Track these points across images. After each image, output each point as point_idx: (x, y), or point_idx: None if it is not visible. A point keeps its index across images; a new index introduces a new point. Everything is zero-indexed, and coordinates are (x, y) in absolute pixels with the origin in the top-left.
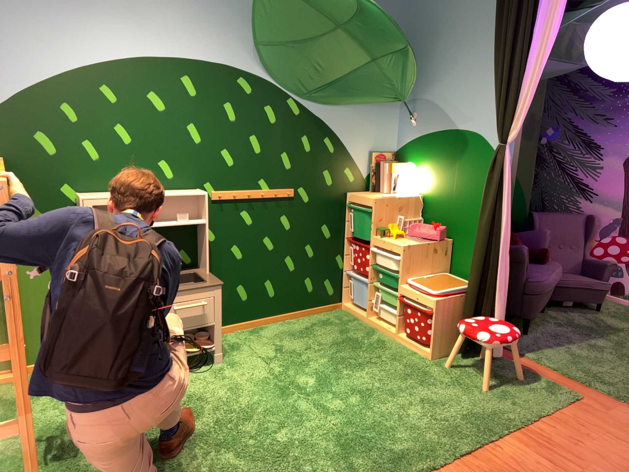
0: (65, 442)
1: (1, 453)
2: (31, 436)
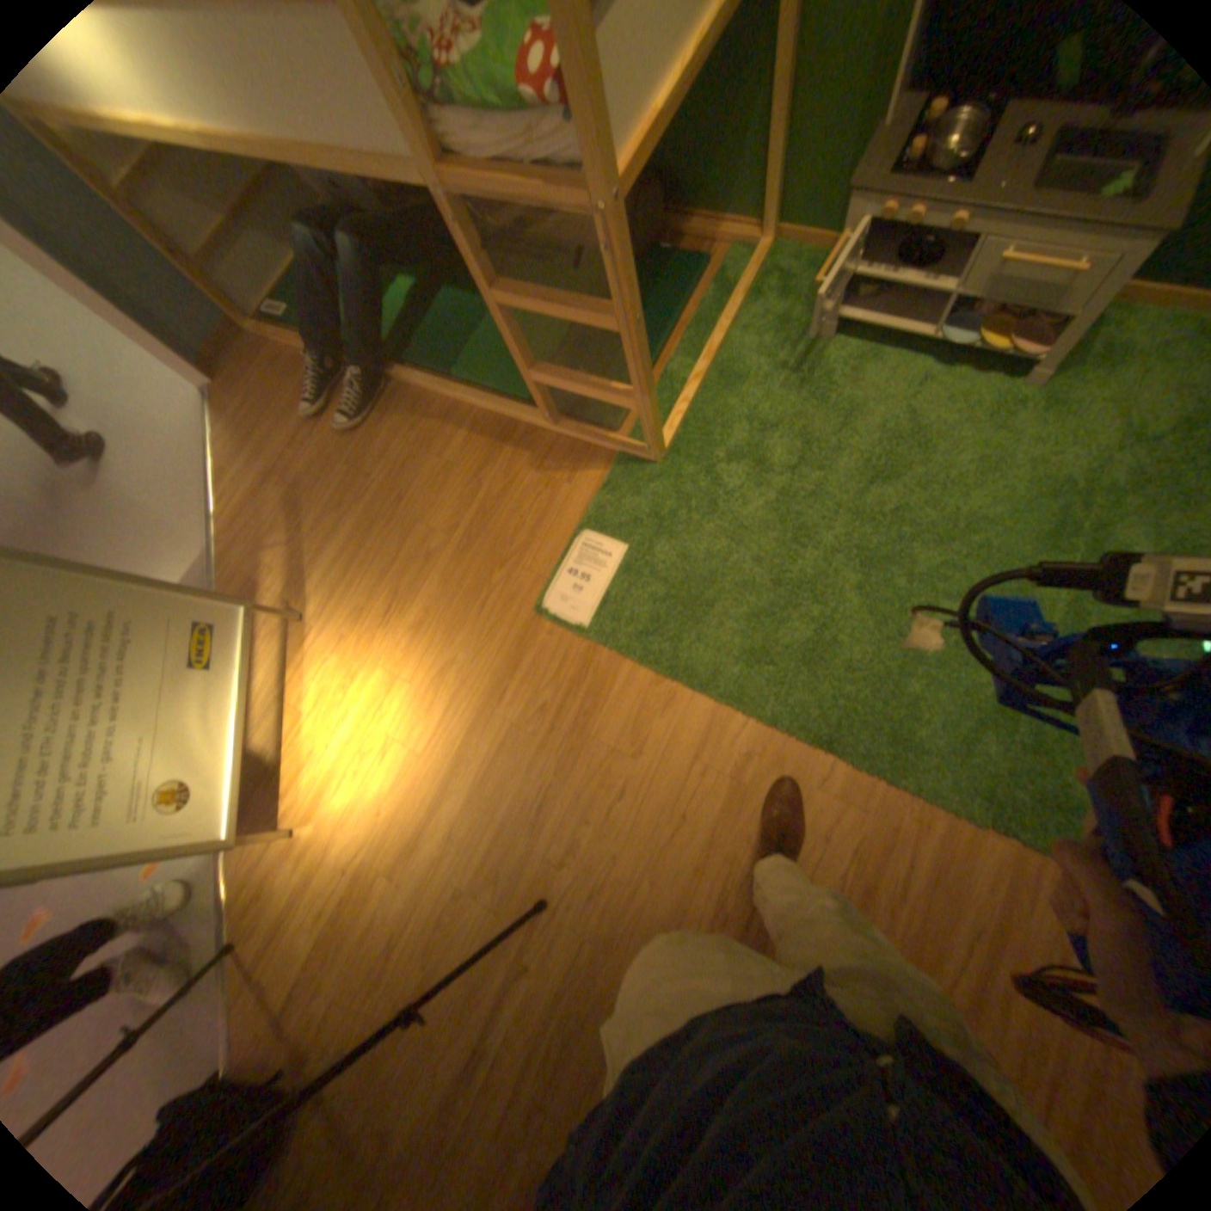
0: (714, 408)
1: (660, 379)
2: (639, 417)
